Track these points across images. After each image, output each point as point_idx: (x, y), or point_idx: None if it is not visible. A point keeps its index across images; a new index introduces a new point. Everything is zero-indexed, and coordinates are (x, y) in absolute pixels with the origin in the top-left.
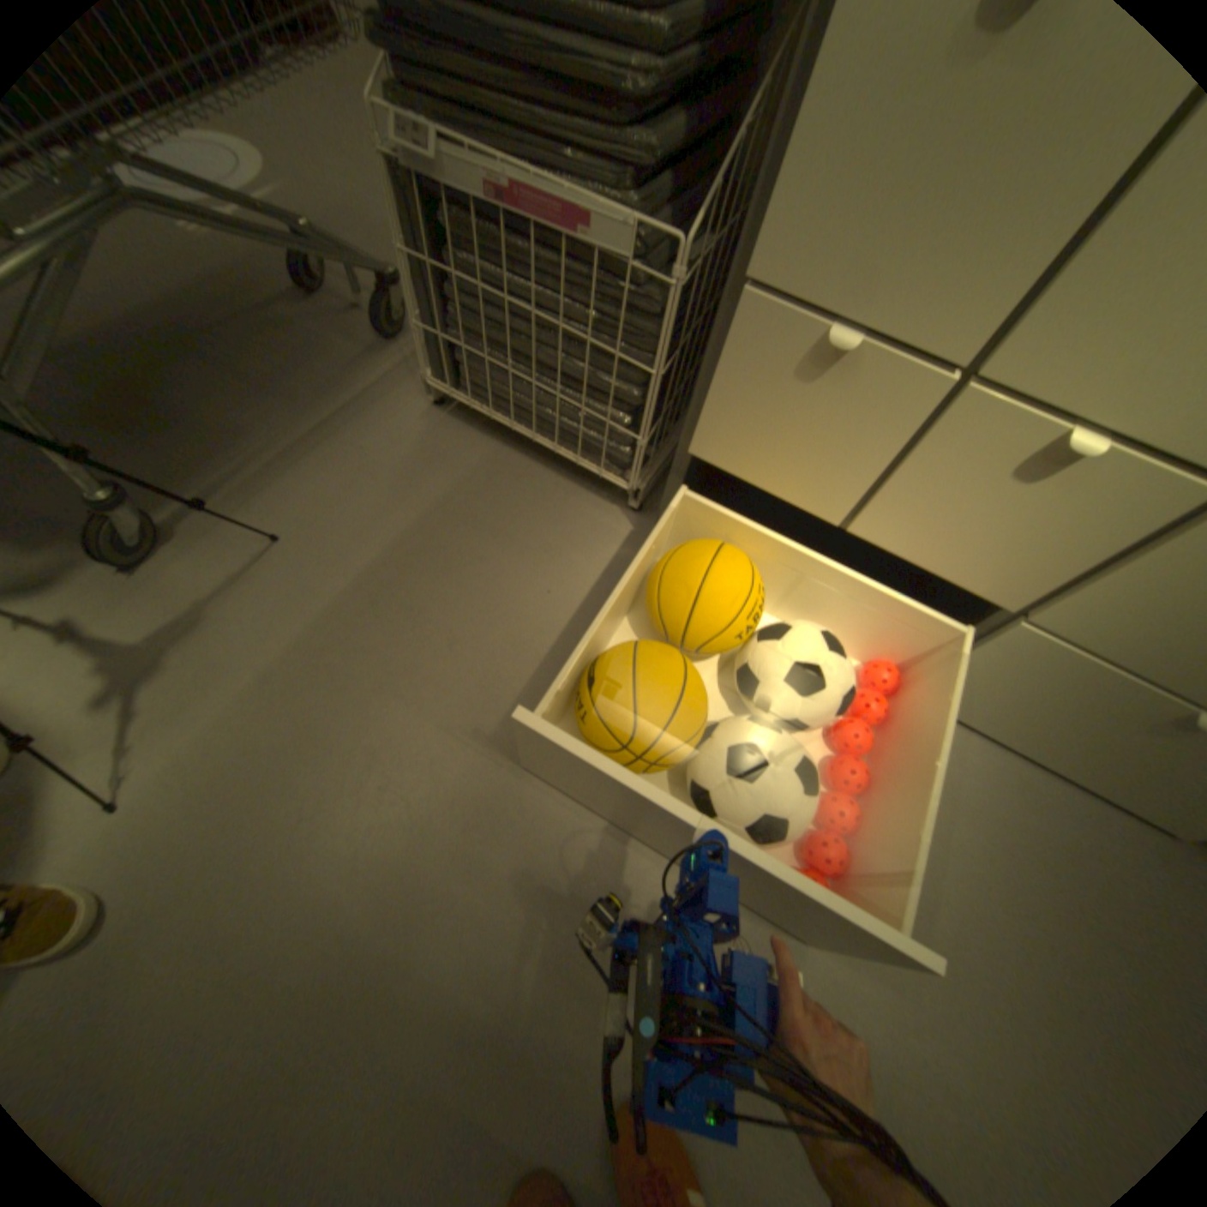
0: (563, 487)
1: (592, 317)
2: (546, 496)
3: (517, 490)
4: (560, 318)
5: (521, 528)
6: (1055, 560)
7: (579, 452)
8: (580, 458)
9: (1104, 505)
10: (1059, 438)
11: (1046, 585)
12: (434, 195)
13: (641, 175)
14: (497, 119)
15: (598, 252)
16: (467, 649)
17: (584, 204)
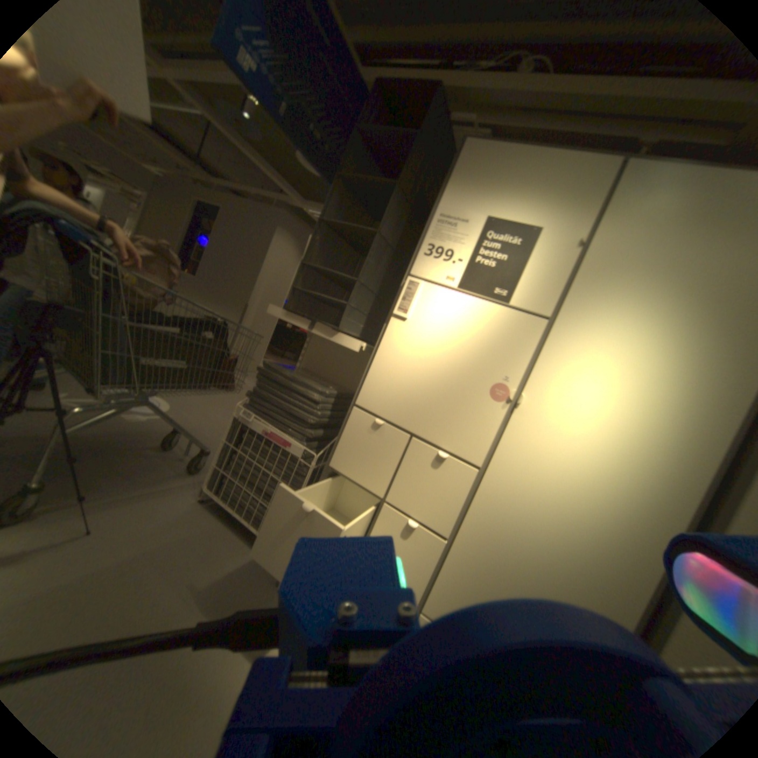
0: (244, 551)
1: (282, 476)
2: (234, 553)
3: (221, 547)
4: (271, 475)
5: (216, 563)
6: (419, 578)
7: (258, 532)
8: (258, 535)
9: (423, 551)
10: (407, 526)
11: (421, 593)
12: (243, 433)
13: (307, 442)
14: (272, 421)
15: (290, 457)
16: (161, 613)
17: (289, 444)
